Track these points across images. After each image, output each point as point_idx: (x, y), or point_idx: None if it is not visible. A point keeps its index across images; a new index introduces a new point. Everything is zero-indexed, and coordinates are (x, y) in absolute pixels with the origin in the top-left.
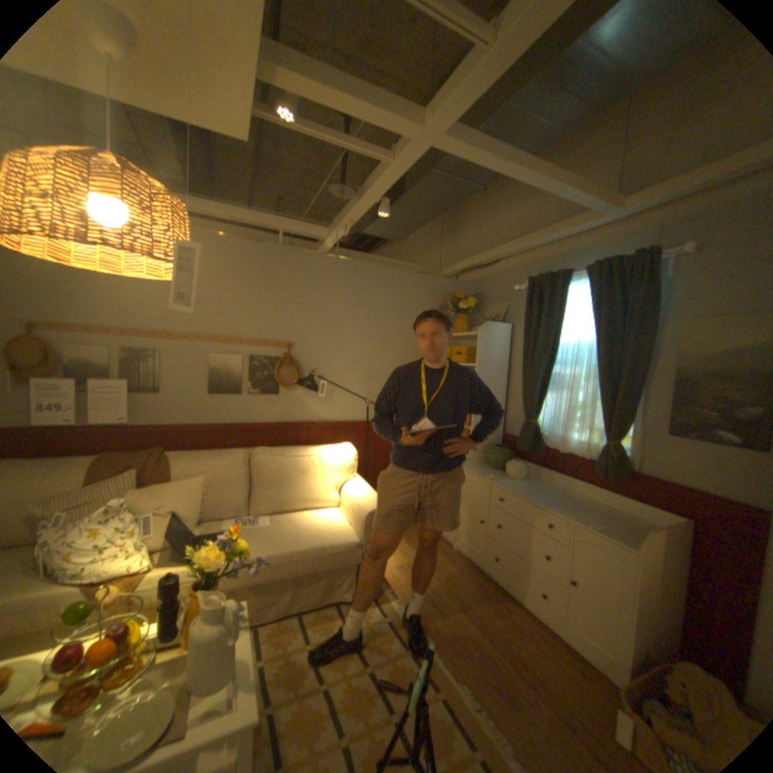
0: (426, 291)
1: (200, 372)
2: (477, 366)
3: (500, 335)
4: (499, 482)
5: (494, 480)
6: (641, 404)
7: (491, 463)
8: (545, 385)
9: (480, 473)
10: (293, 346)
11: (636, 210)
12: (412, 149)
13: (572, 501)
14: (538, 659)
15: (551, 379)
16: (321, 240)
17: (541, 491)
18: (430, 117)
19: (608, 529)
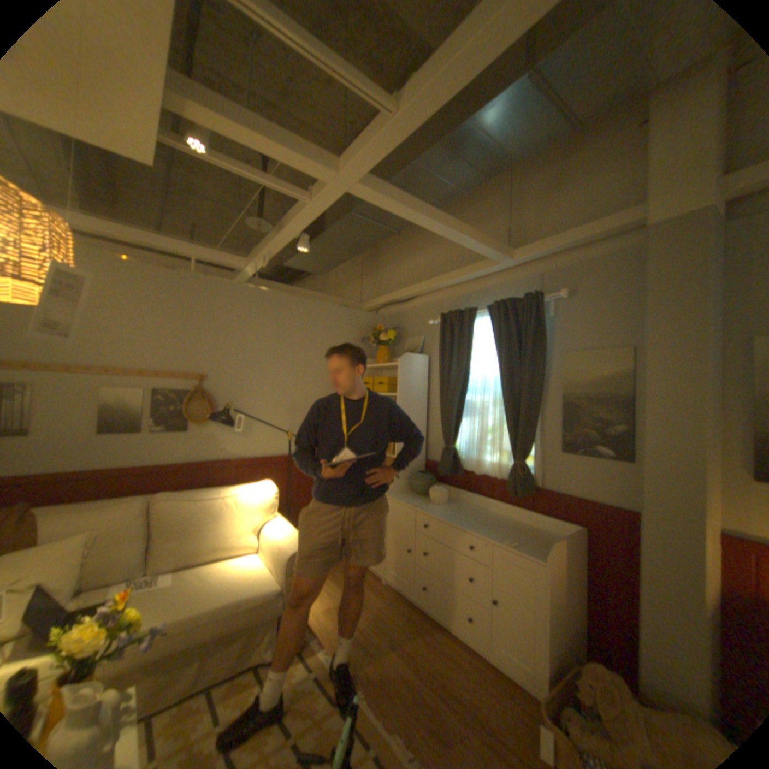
0: (348, 324)
1: (87, 409)
2: (399, 396)
3: (418, 366)
4: (423, 508)
5: (419, 506)
6: (539, 426)
7: (415, 490)
8: (459, 412)
9: (405, 501)
10: (206, 378)
11: (522, 261)
12: (328, 192)
13: (489, 520)
14: (467, 688)
15: (465, 406)
16: (238, 270)
17: (462, 514)
18: (343, 166)
19: (520, 544)
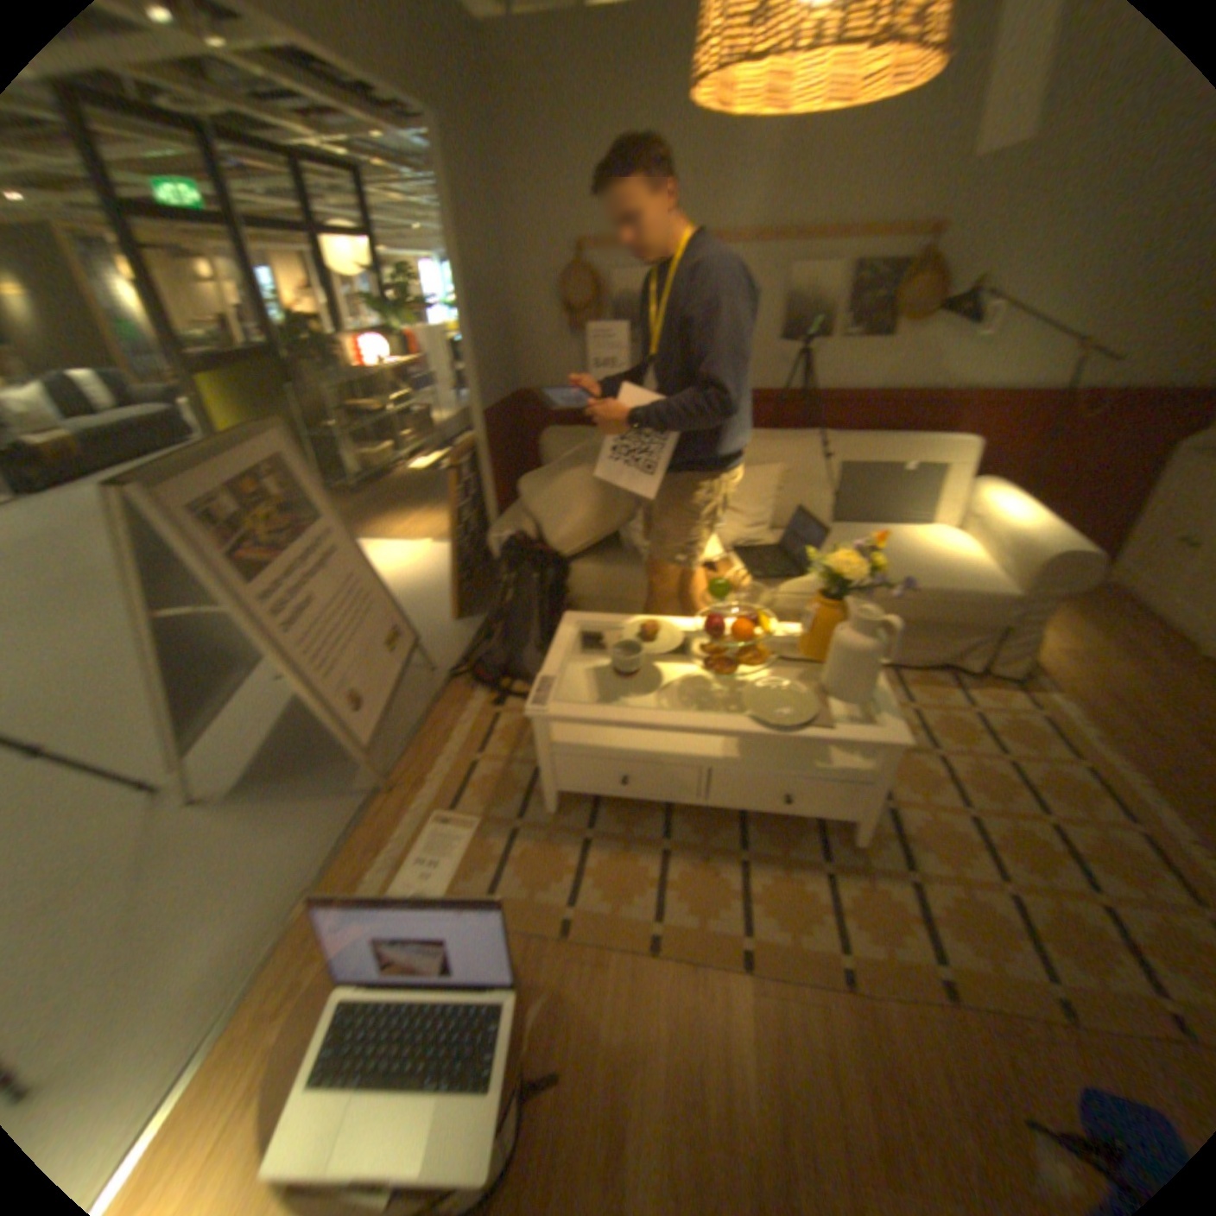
0: None
1: (774, 298)
2: None
3: None
4: None
5: None
6: None
7: None
8: None
9: None
10: (947, 227)
11: None
12: None
13: None
14: None
15: None
16: None
17: None
18: None
19: None
